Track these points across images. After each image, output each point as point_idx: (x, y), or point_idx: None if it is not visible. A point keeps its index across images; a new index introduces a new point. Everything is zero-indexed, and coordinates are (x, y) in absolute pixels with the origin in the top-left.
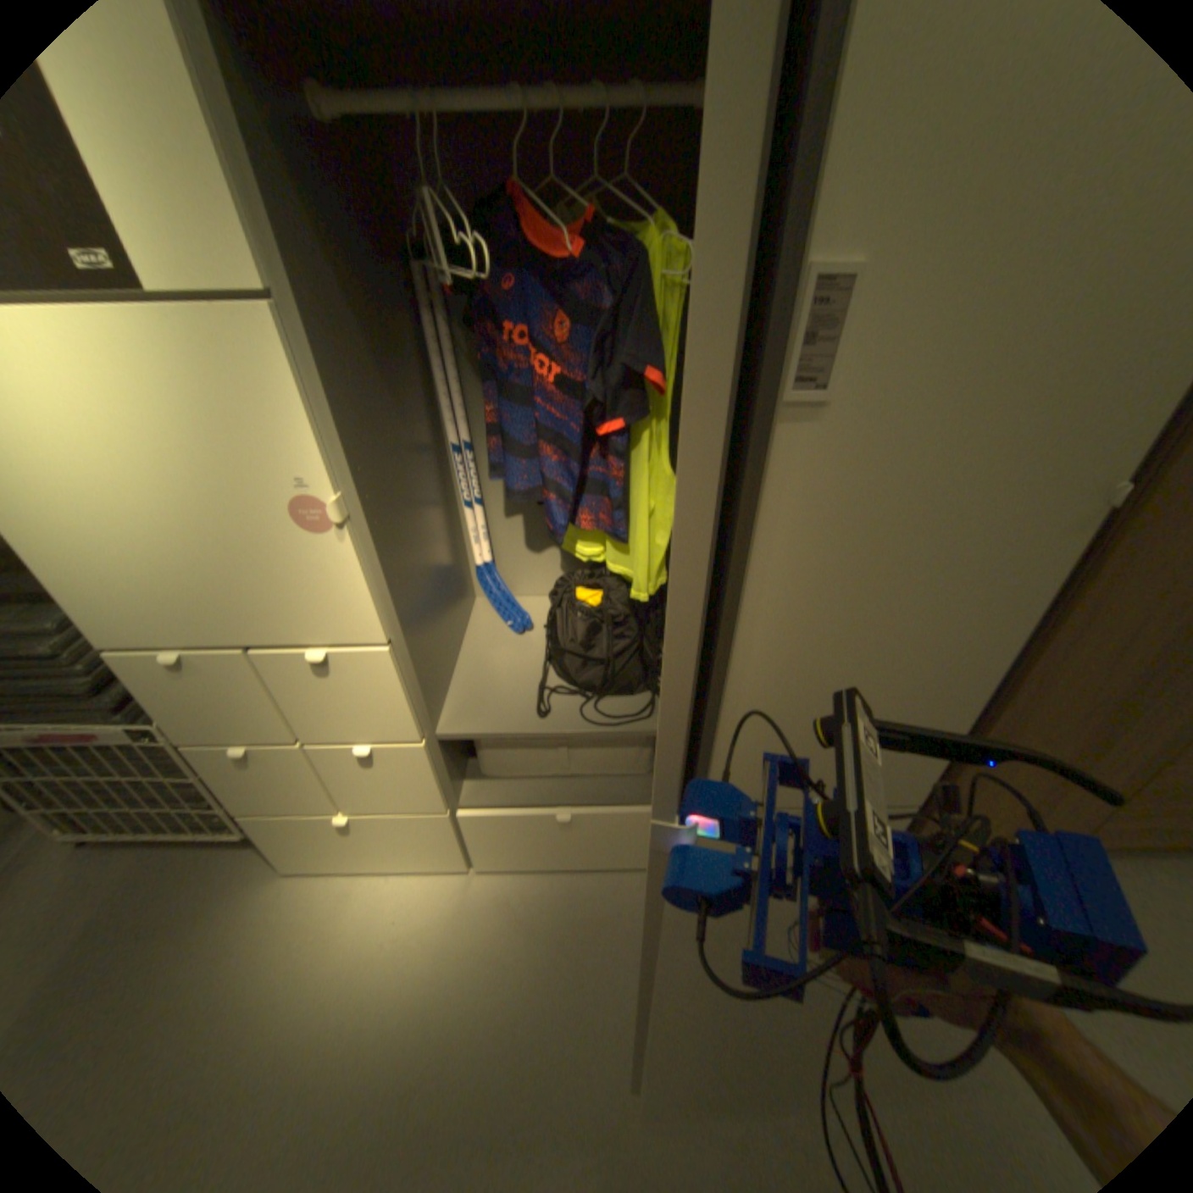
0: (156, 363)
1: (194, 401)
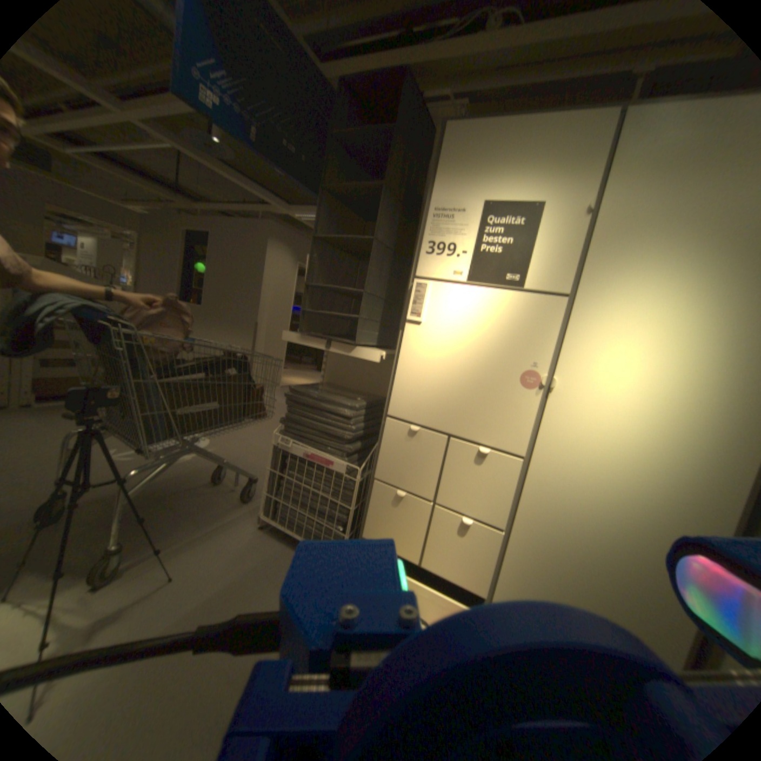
0: (508, 312)
1: (512, 327)
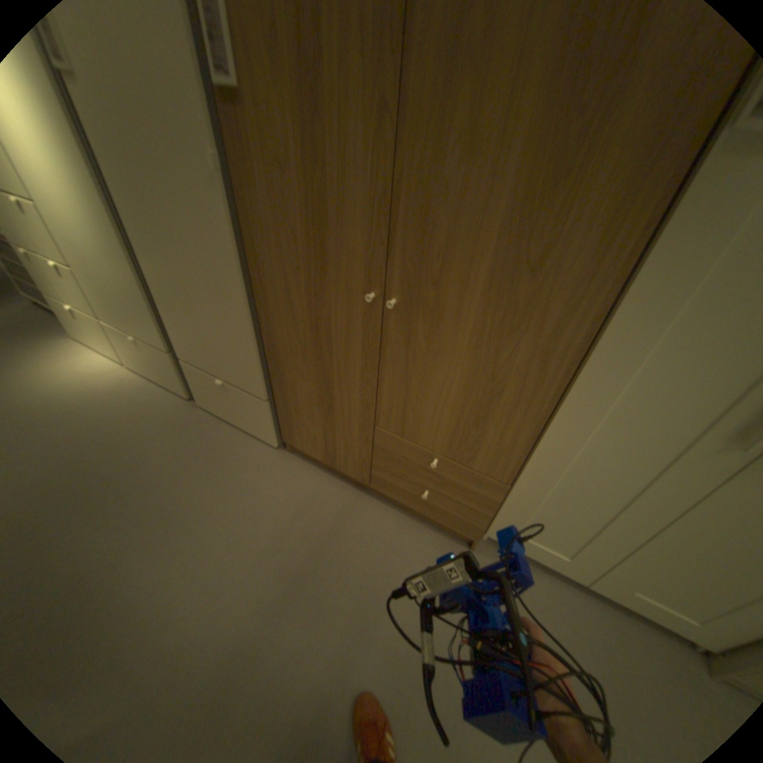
0: None
1: None
